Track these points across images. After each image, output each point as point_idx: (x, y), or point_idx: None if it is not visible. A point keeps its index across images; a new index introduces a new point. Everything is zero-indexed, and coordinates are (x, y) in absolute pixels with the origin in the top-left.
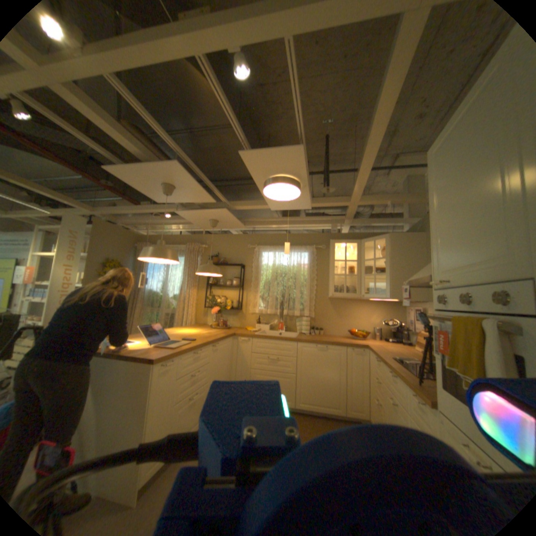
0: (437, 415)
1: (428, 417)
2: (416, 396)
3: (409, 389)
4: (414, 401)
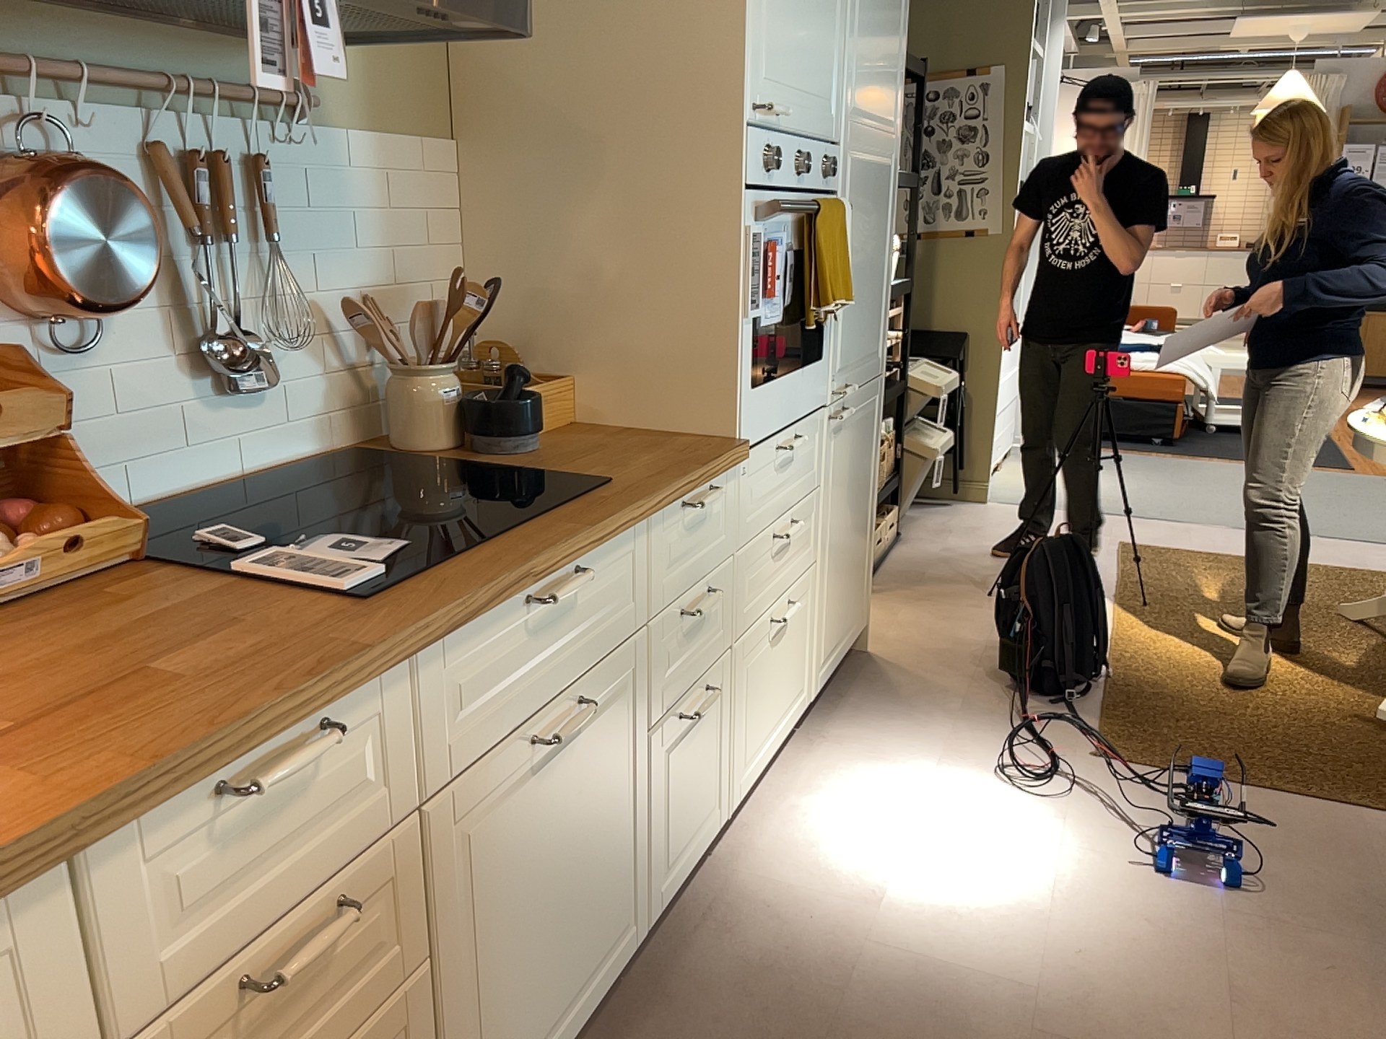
0: (735, 468)
1: (718, 503)
2: (686, 500)
3: (641, 527)
4: (673, 533)
